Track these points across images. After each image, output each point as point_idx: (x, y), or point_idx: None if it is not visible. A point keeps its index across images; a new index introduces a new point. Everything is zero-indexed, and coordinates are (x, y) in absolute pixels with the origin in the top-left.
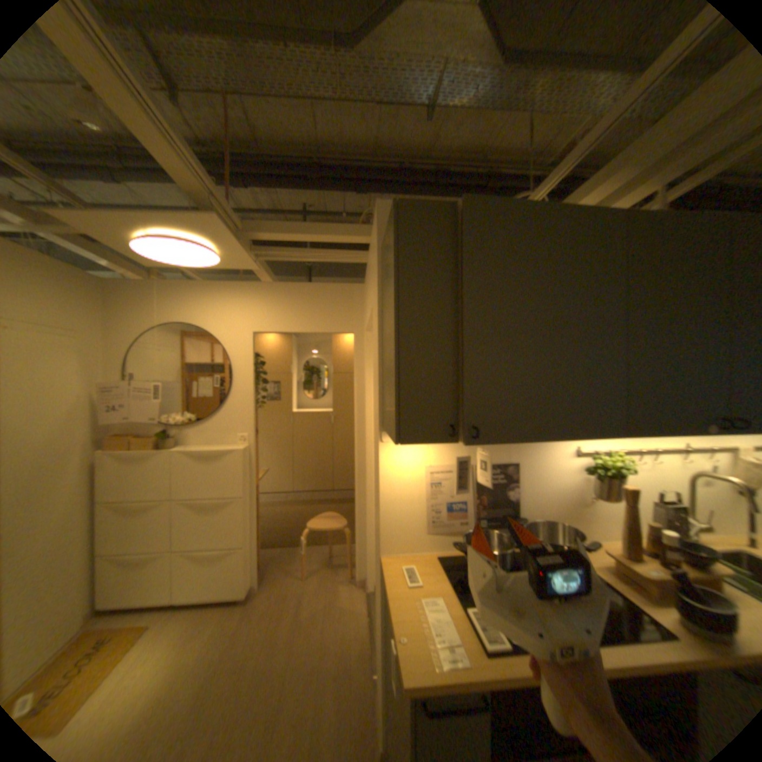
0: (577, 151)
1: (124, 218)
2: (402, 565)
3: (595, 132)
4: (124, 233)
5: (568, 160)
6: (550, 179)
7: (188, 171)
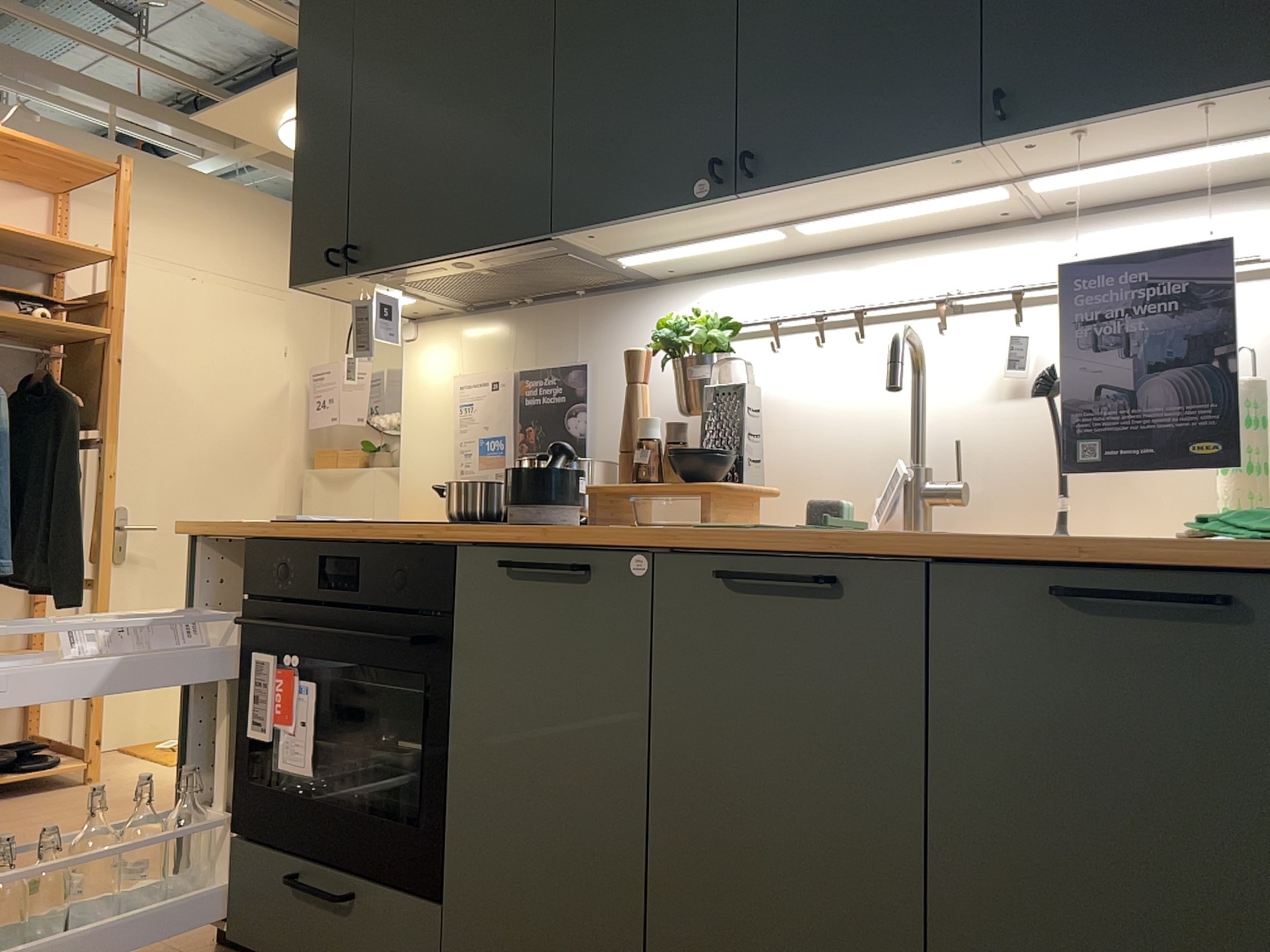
0: None
1: (250, 106)
2: None
3: None
4: (273, 130)
5: None
6: None
7: (268, 21)
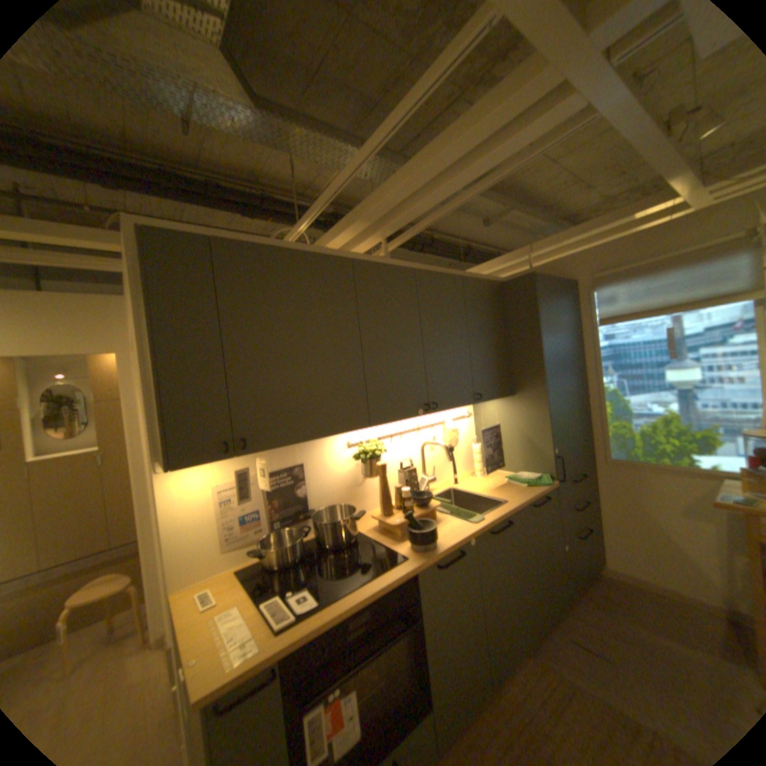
0: (318, 205)
1: None
2: (194, 595)
3: (328, 195)
4: None
5: (313, 210)
6: (303, 222)
7: None
